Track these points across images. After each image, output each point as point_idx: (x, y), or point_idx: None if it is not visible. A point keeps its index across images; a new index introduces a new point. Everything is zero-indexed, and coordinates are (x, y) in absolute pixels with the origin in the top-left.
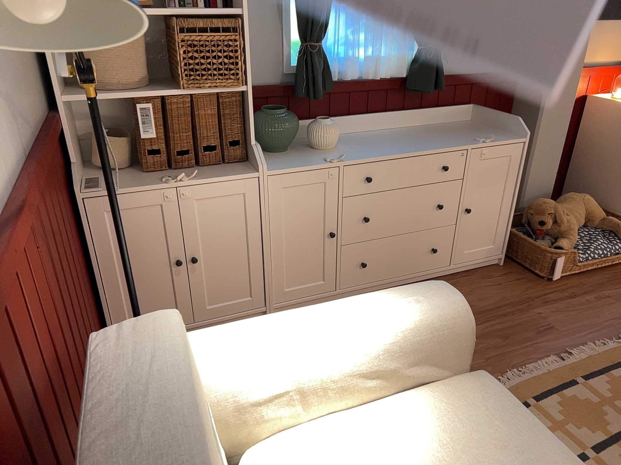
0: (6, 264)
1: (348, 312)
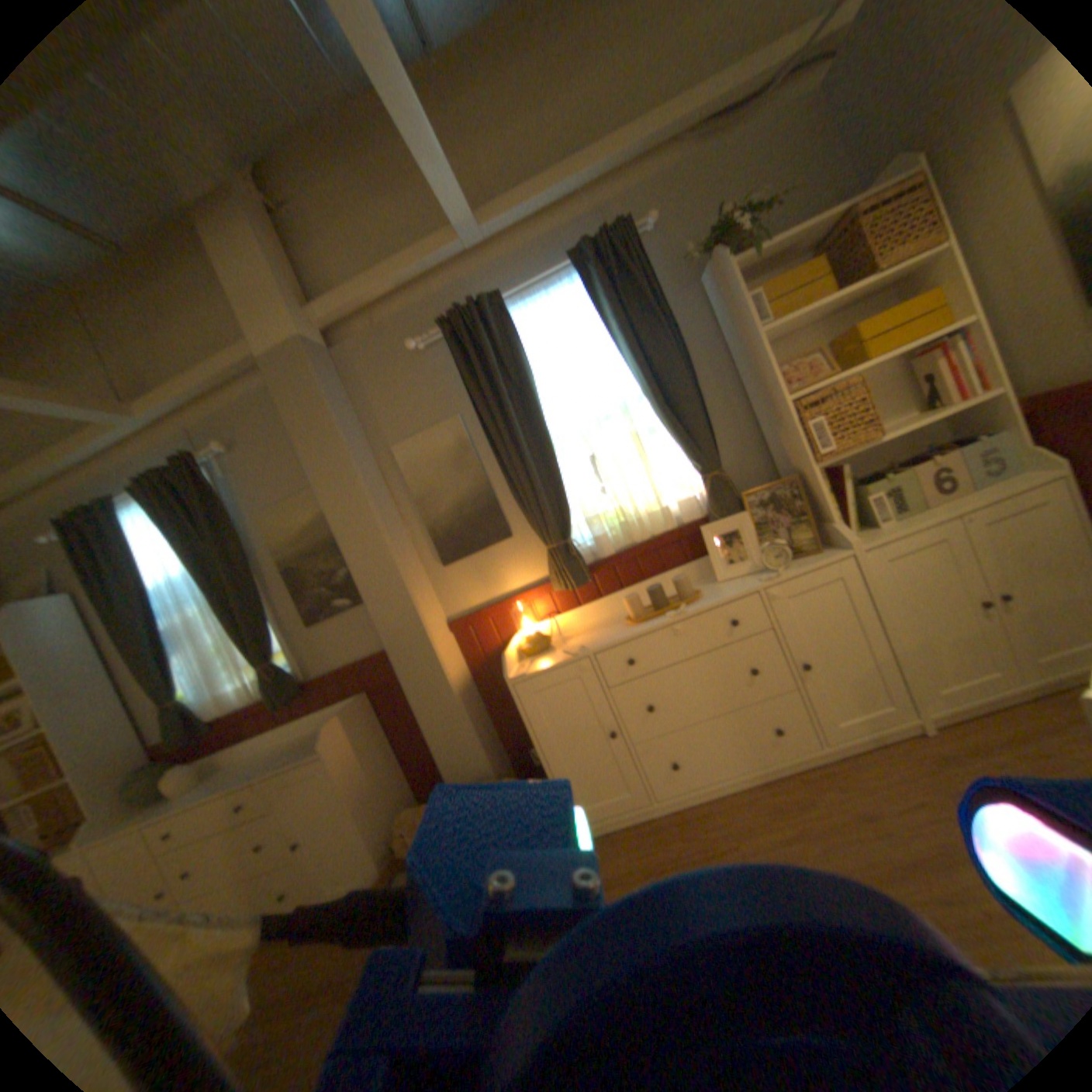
0: None
1: None
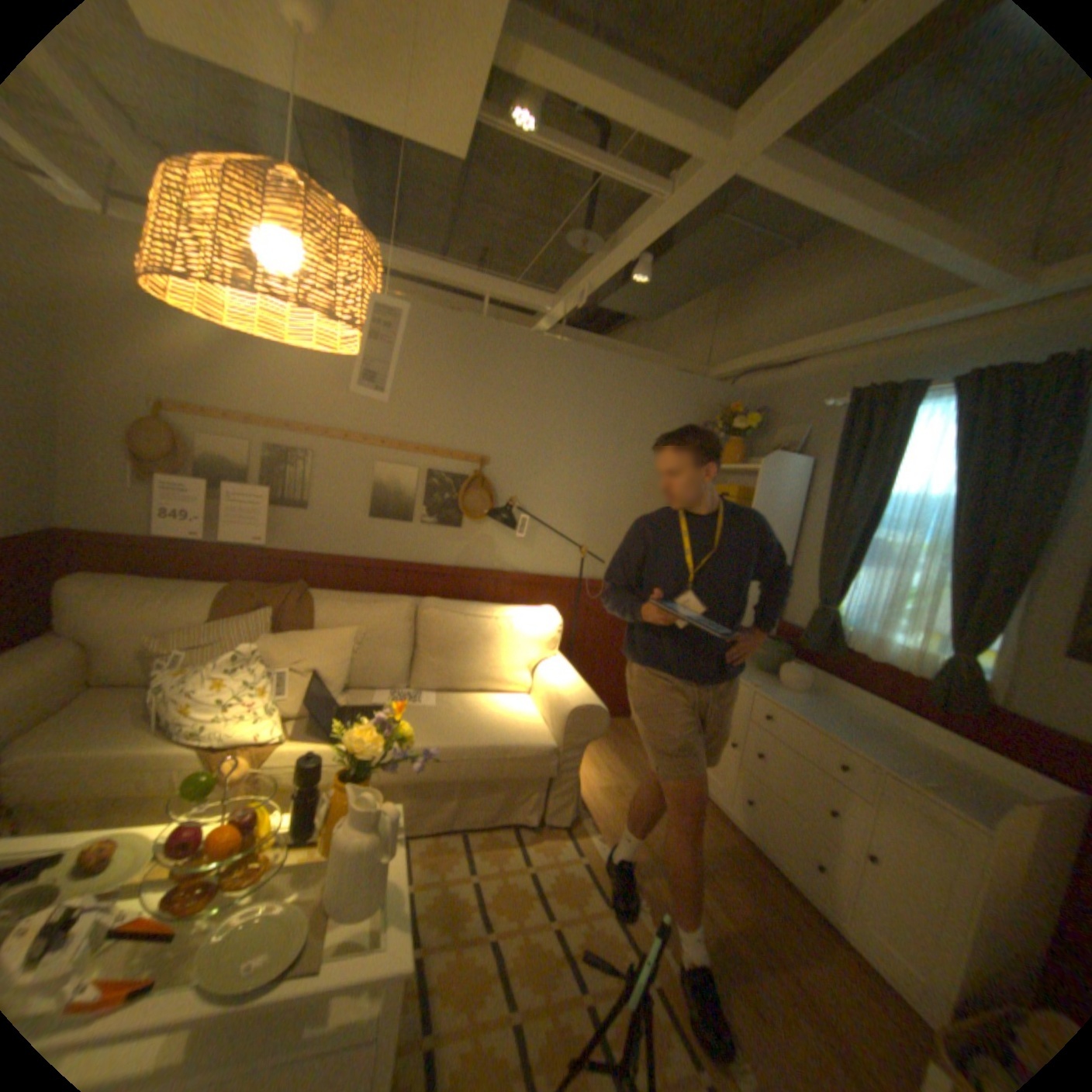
0: (532, 587)
1: (567, 677)
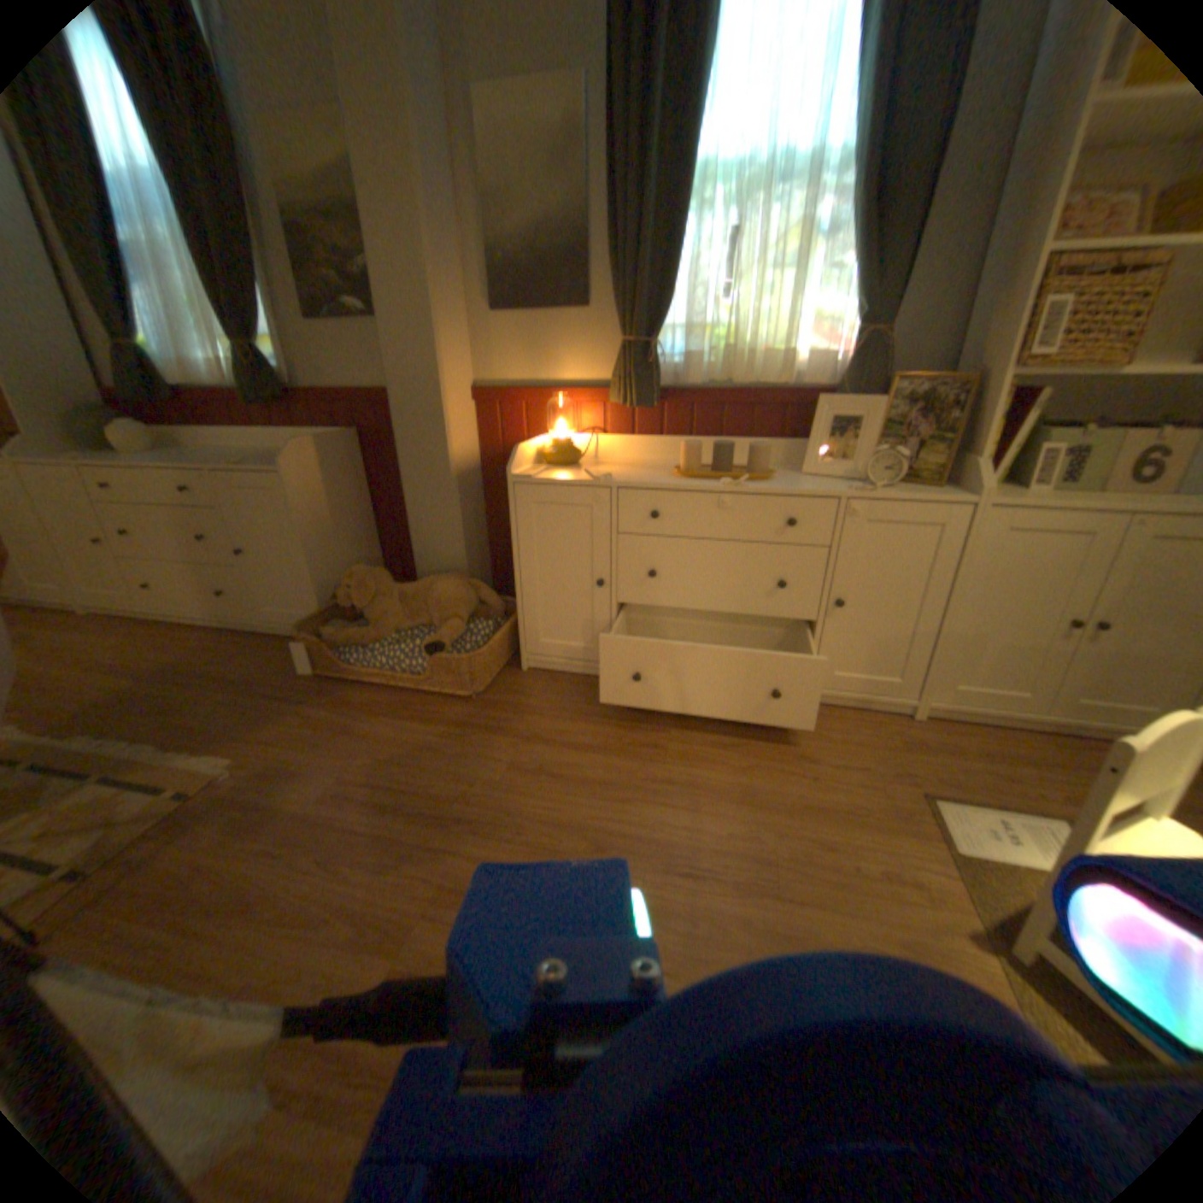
0: None
1: None
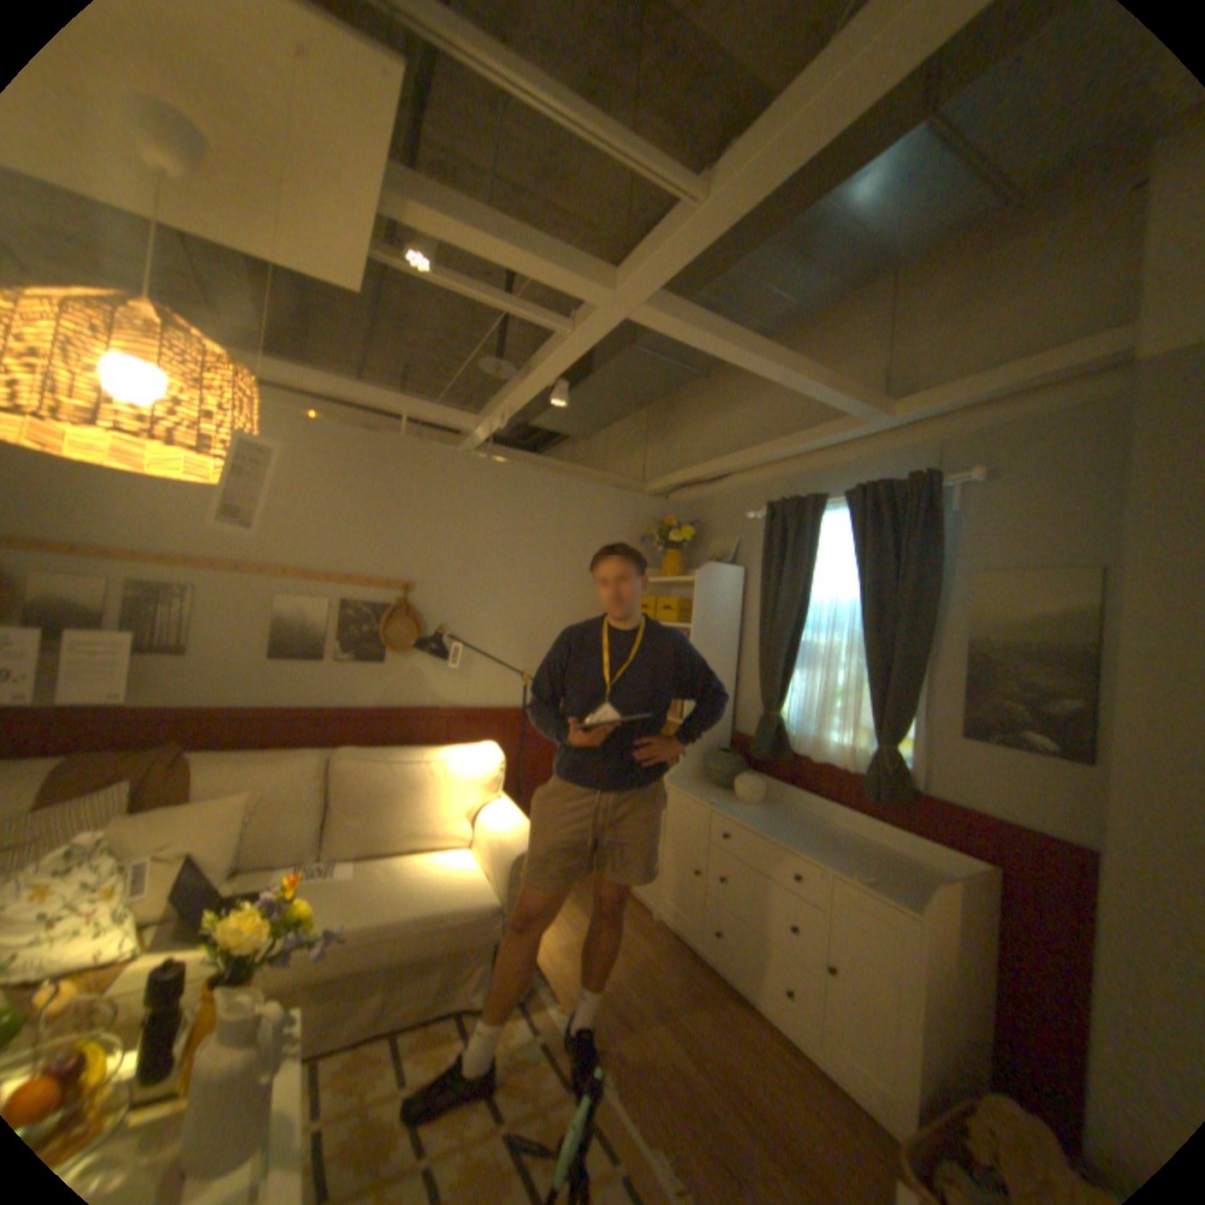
0: (471, 722)
1: (512, 821)
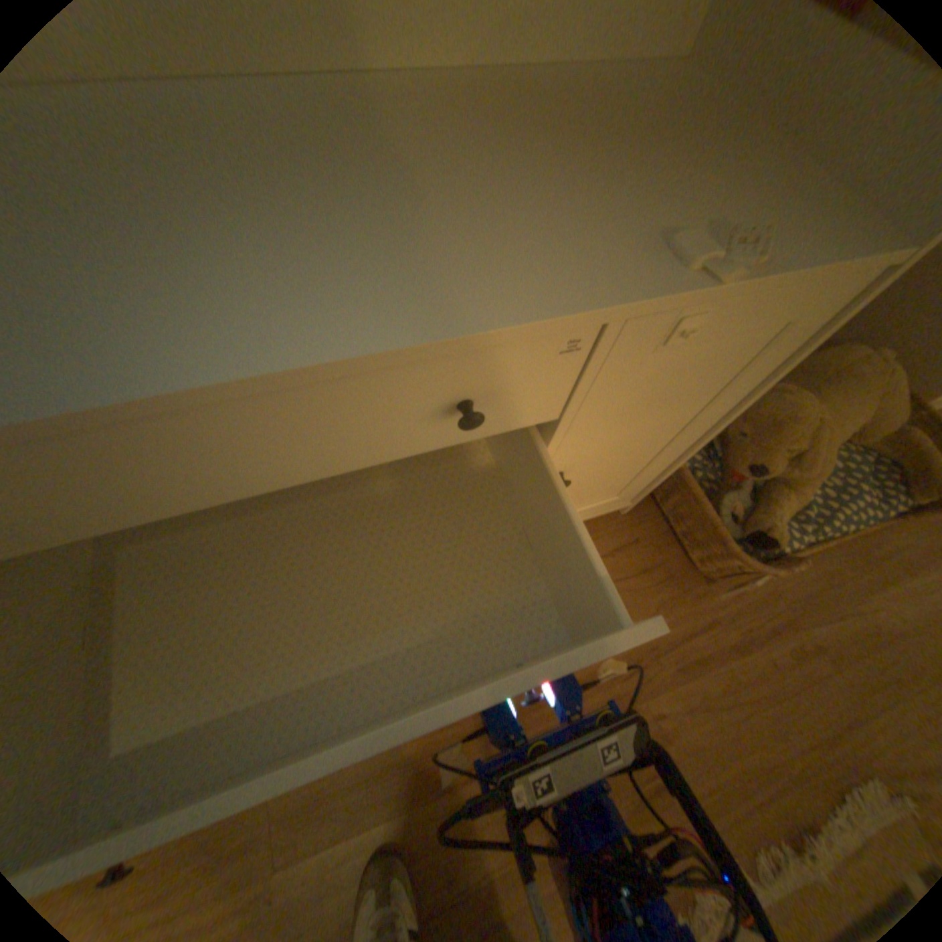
0: None
1: None
